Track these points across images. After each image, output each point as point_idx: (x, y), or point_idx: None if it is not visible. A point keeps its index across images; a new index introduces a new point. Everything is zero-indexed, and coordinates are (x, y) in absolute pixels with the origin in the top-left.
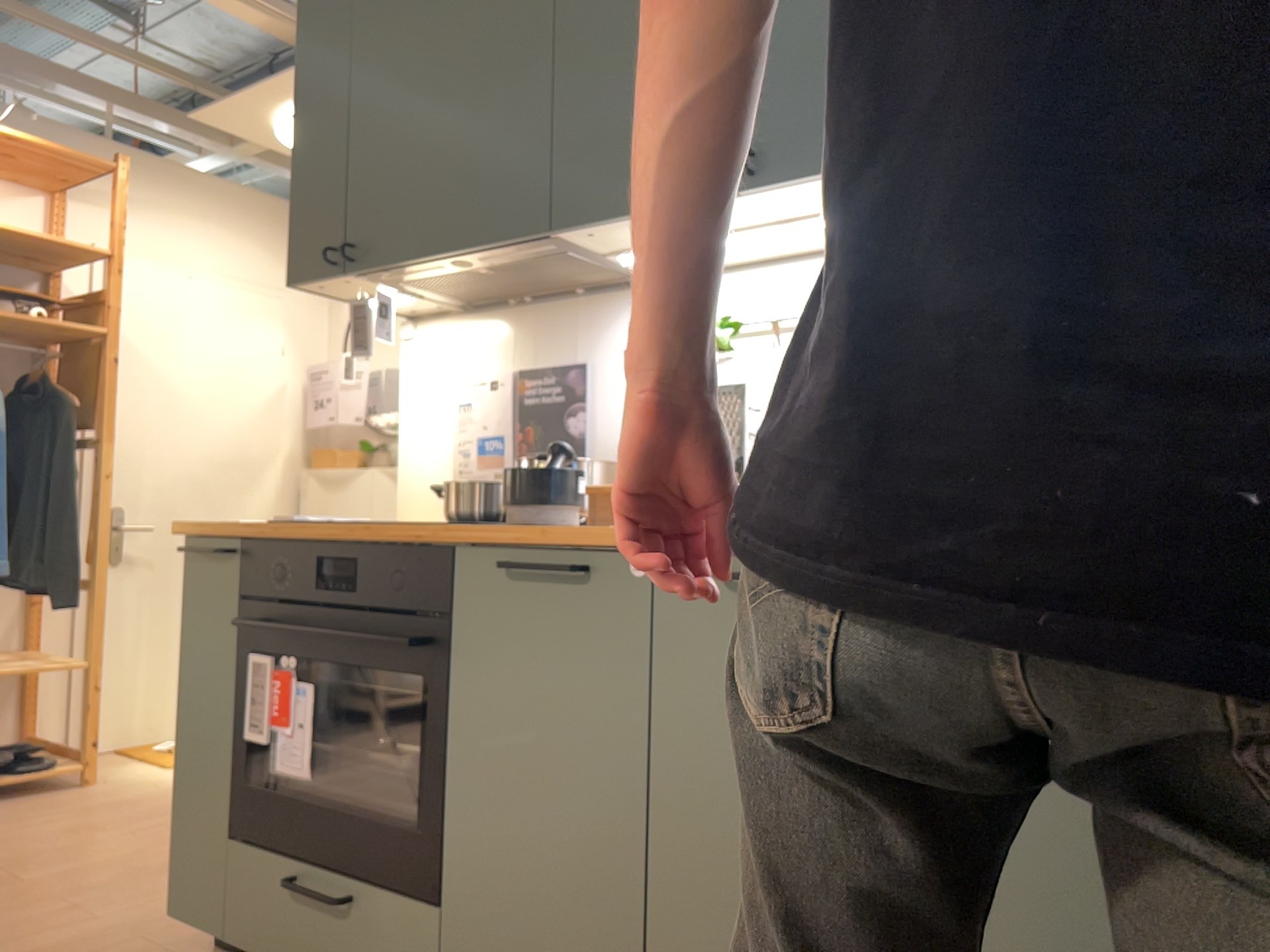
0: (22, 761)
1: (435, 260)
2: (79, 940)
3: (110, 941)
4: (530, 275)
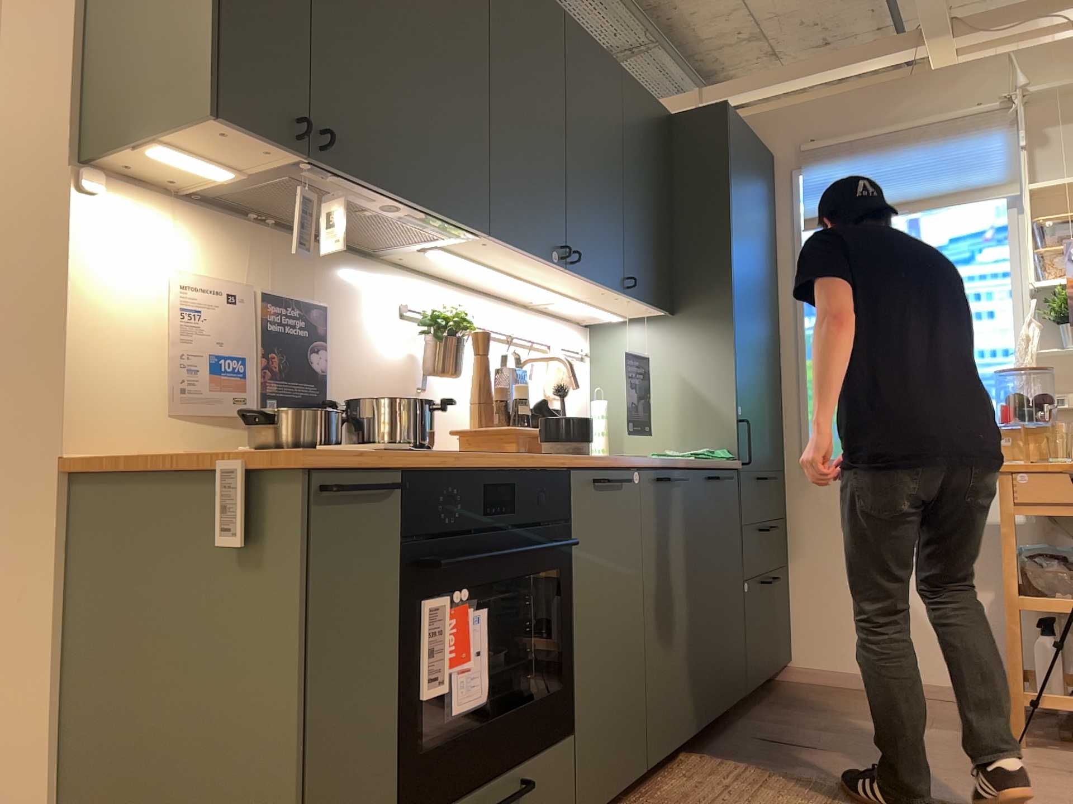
0: None
1: (393, 198)
2: None
3: None
4: (354, 222)
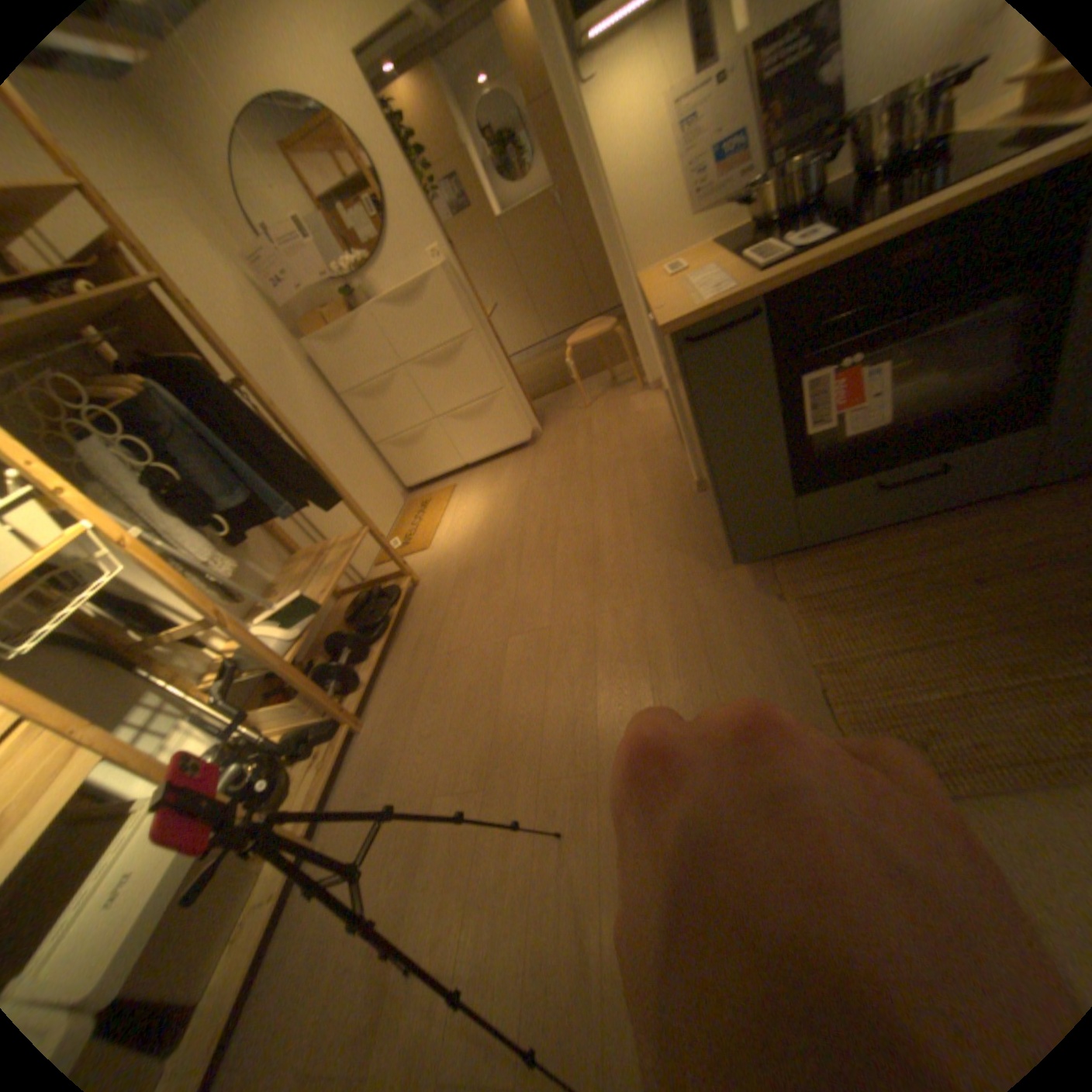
0: (382, 596)
1: None
2: (668, 610)
3: (683, 598)
4: None
